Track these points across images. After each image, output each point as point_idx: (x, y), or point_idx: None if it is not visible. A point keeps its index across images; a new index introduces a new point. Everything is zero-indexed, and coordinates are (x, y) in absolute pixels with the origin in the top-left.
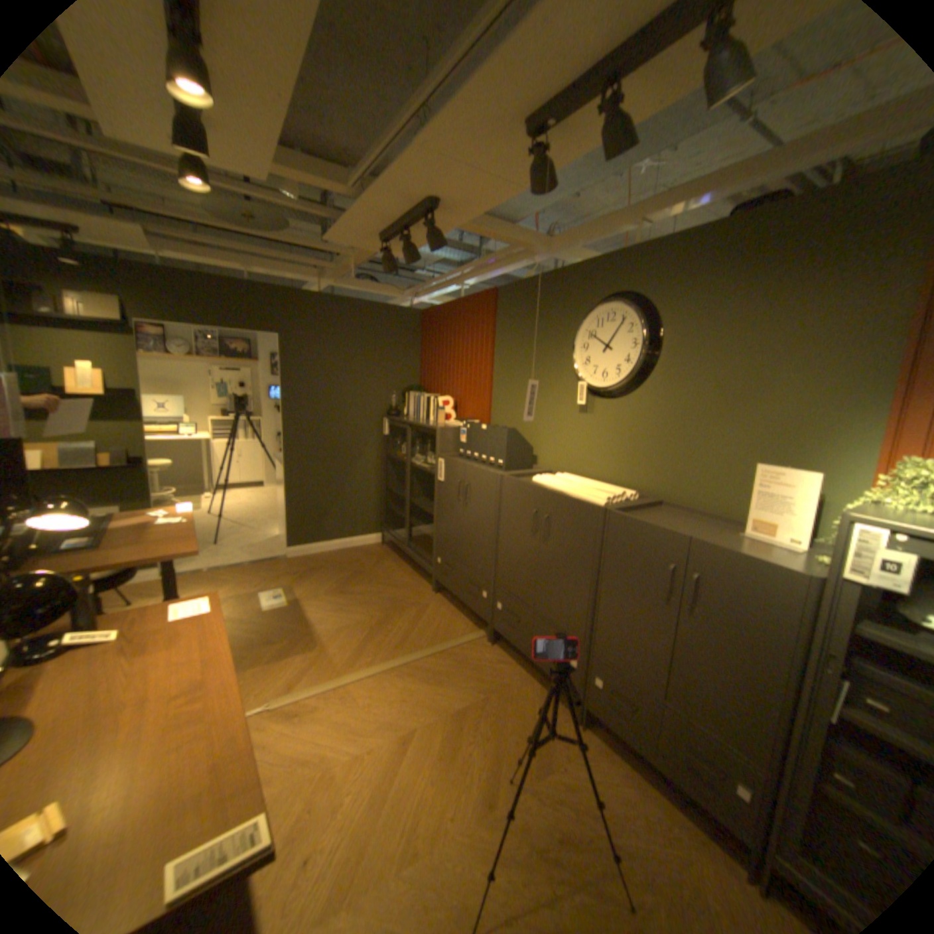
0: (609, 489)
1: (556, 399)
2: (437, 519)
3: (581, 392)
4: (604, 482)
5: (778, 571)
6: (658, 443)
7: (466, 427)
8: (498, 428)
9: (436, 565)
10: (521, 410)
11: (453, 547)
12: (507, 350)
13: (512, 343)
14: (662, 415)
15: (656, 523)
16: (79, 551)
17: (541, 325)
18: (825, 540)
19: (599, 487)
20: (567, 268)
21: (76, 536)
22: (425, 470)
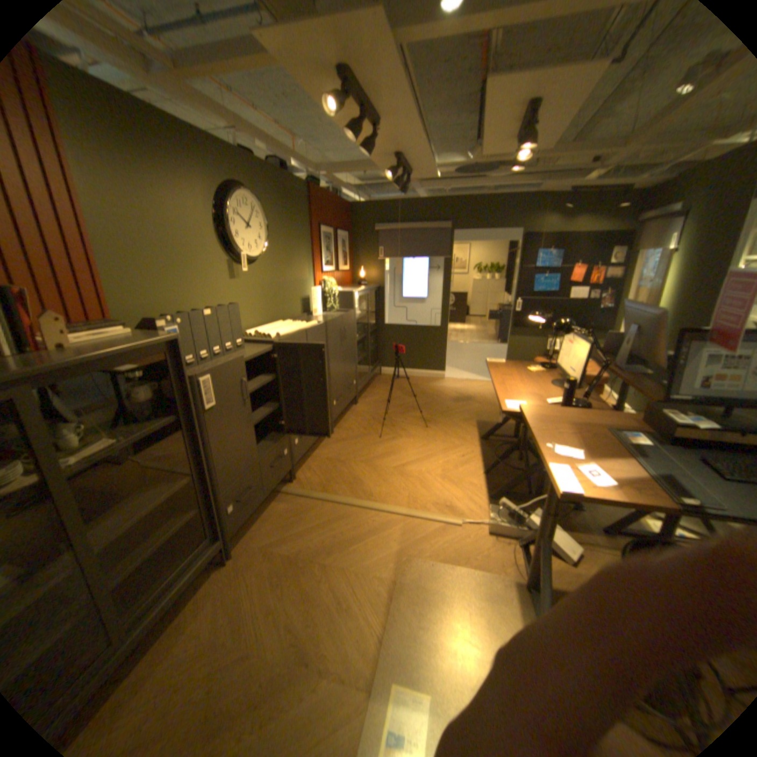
0: (285, 322)
1: (208, 267)
2: (214, 463)
3: (245, 260)
4: (257, 326)
5: (351, 313)
6: (274, 290)
7: (174, 321)
8: (229, 306)
9: (226, 522)
10: (166, 286)
11: (247, 461)
12: (110, 193)
13: (118, 184)
14: (272, 272)
15: (332, 318)
16: (621, 430)
17: (167, 176)
18: (328, 306)
19: (283, 323)
20: (185, 121)
21: (656, 455)
22: (130, 439)
